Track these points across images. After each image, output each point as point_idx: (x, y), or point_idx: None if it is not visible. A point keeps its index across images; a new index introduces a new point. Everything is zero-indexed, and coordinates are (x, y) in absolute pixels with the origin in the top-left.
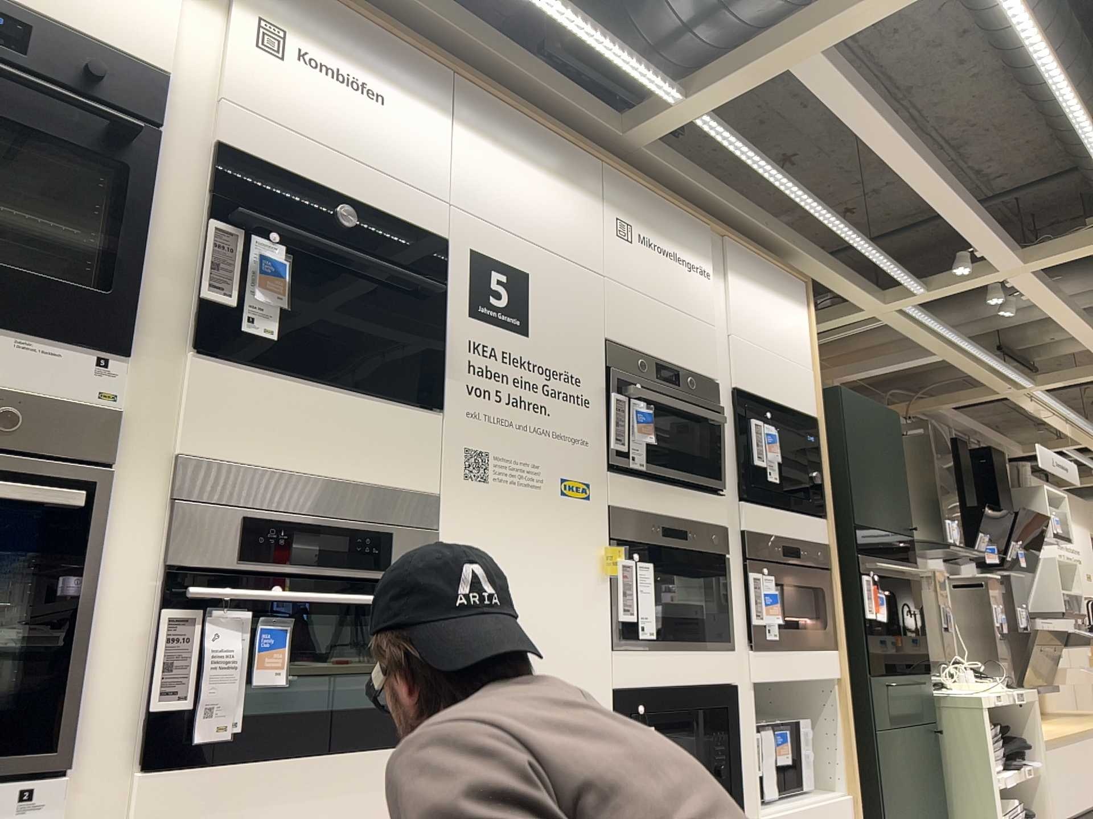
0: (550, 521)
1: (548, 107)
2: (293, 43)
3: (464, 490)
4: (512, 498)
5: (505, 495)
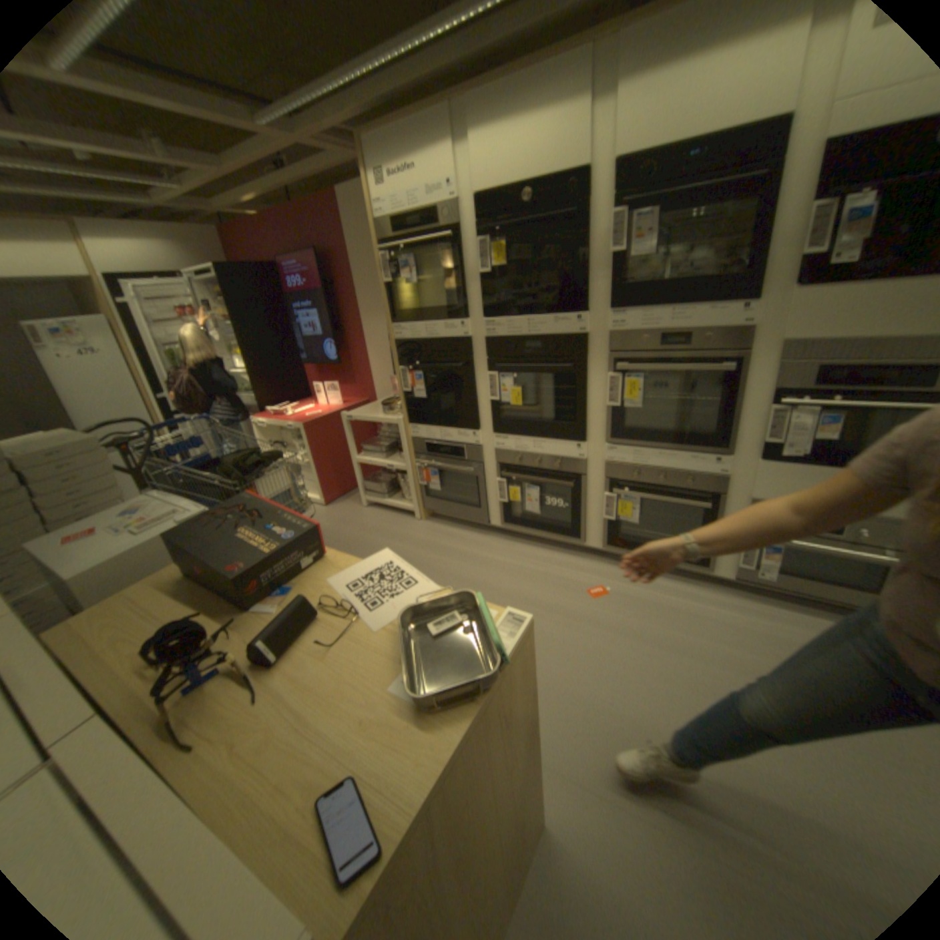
0: None
1: None
2: None
3: None
4: None
5: None
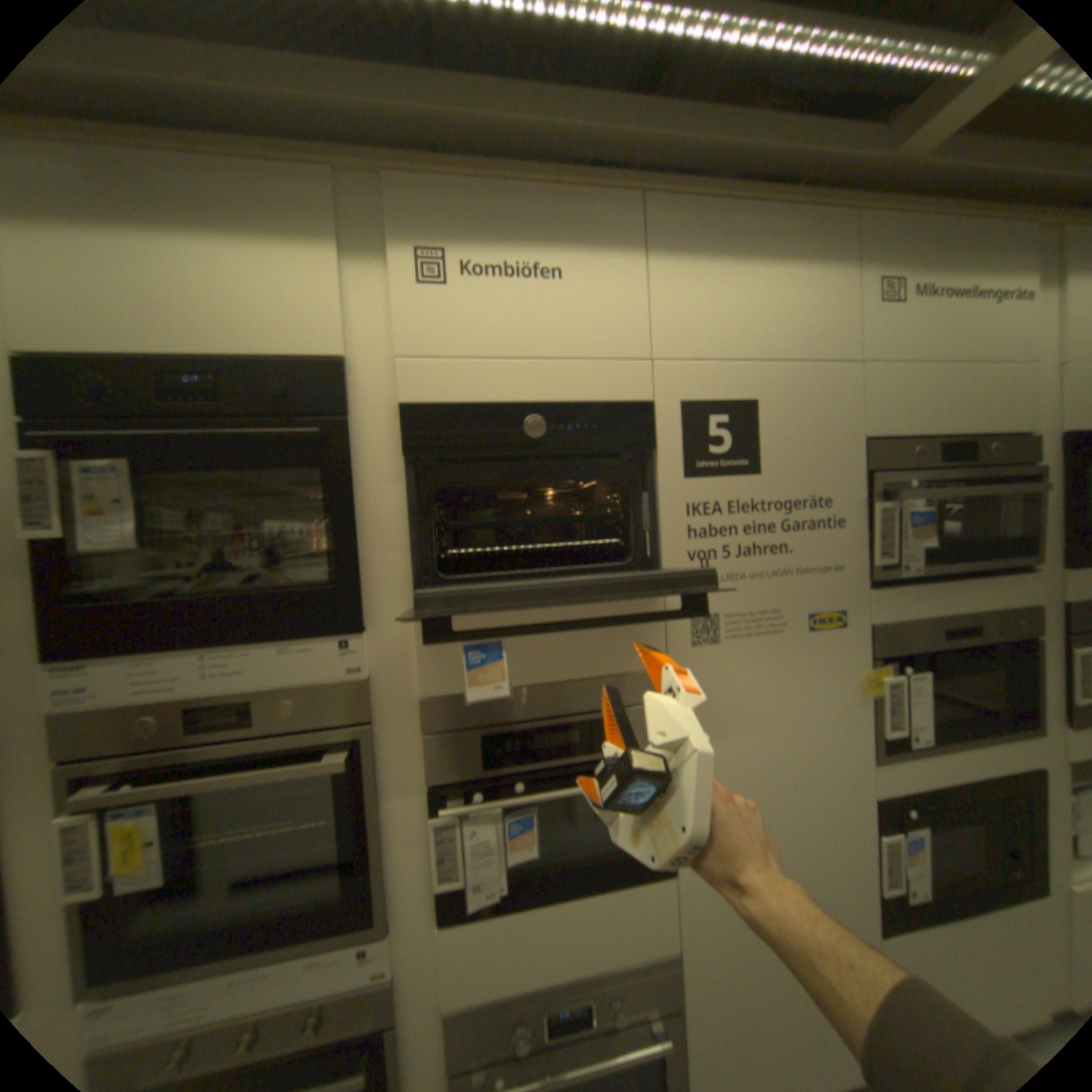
0: (795, 661)
1: (777, 167)
2: (450, 260)
3: (692, 657)
4: (749, 650)
5: (740, 649)
